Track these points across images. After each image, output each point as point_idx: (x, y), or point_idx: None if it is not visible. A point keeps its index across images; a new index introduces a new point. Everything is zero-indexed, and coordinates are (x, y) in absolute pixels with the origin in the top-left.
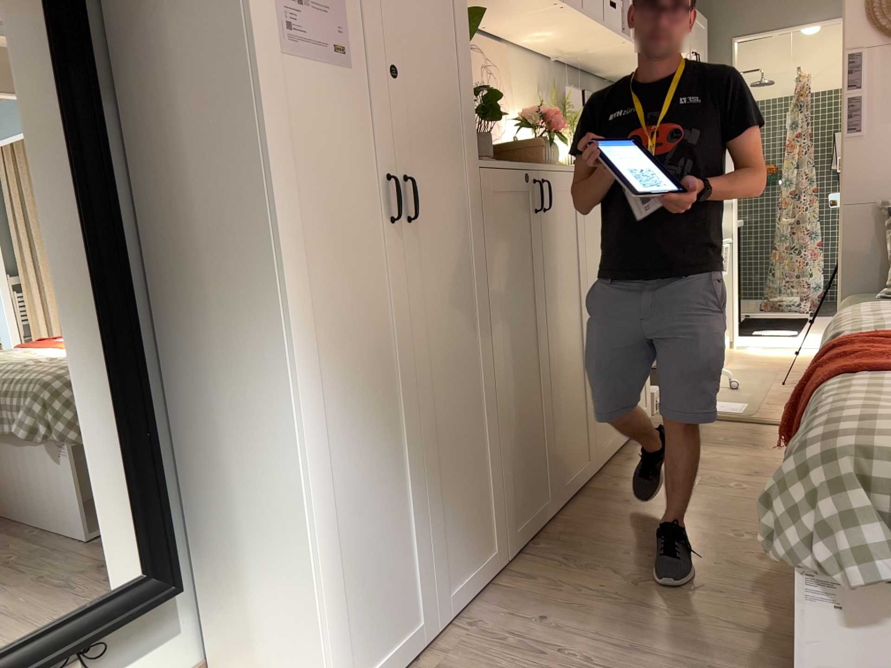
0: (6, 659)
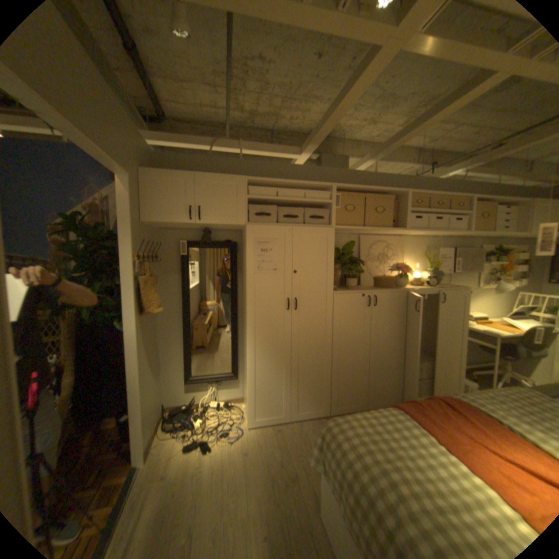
0: (204, 376)
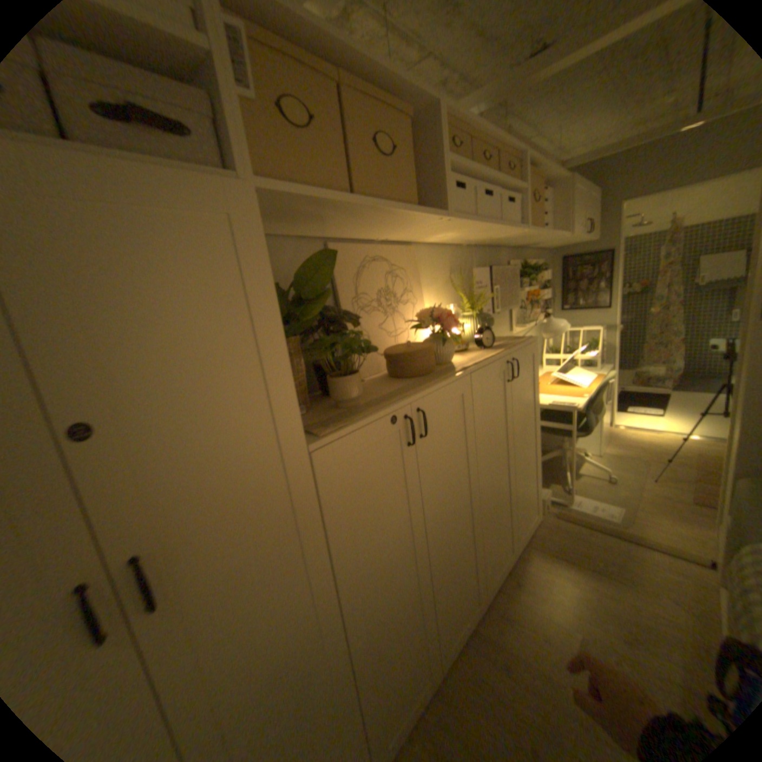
0: None
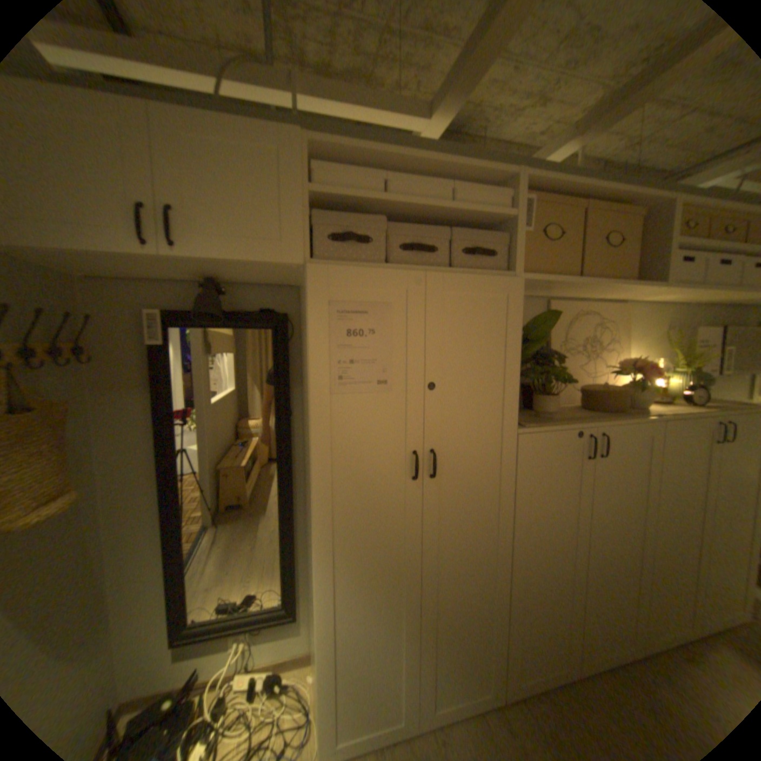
0: (217, 624)
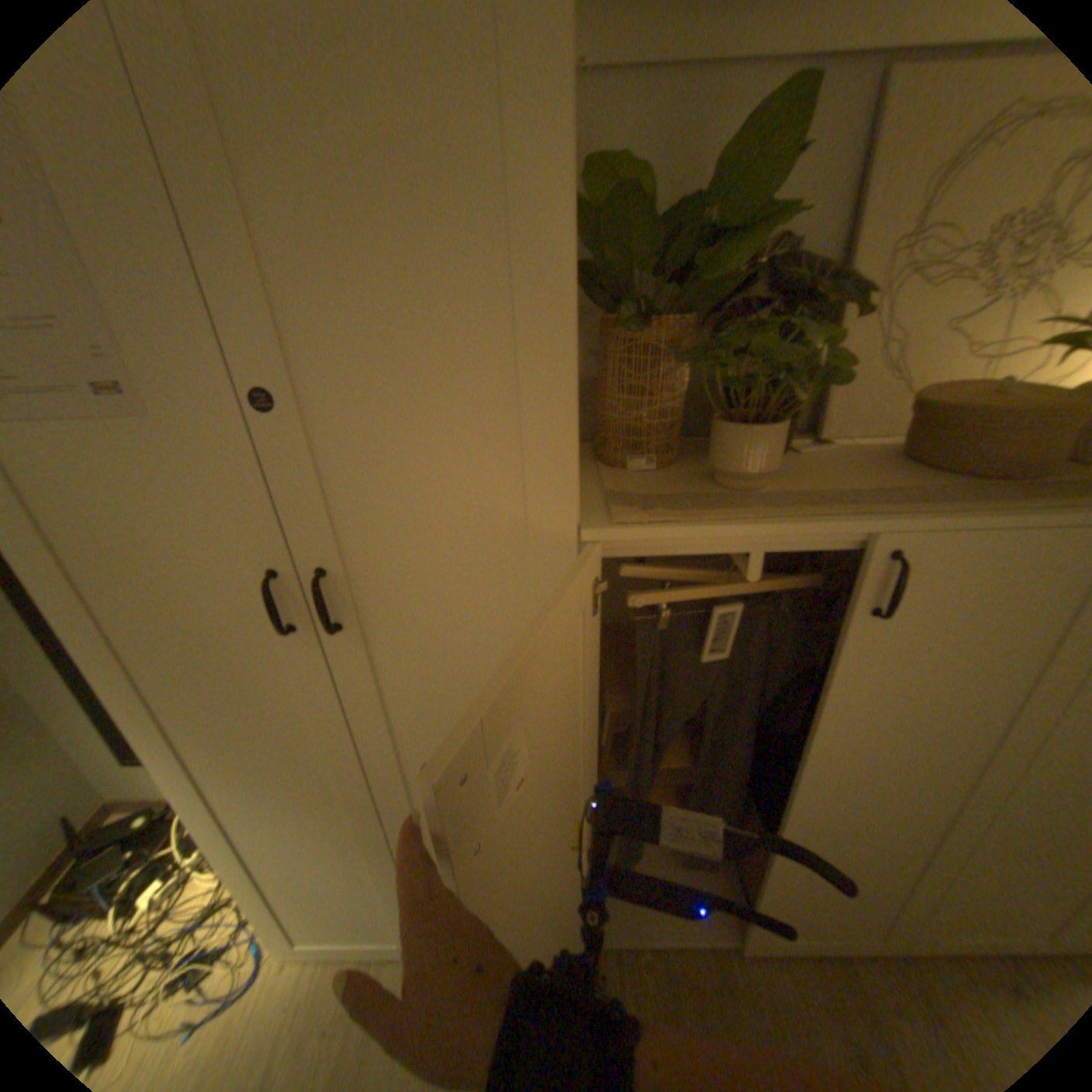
0: None
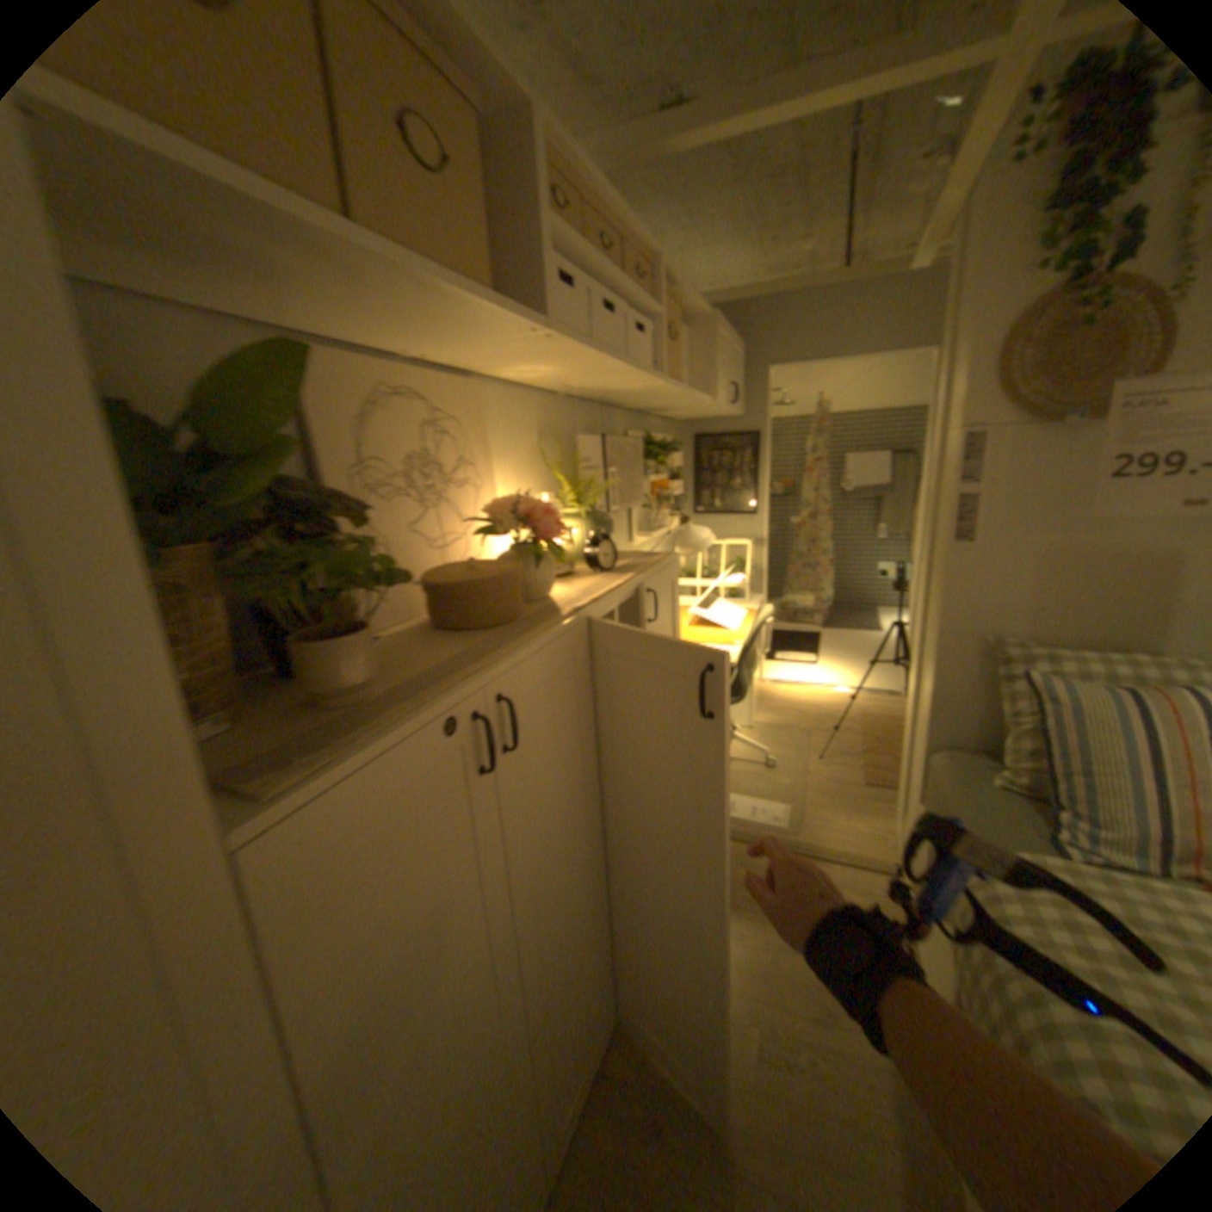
0: None
